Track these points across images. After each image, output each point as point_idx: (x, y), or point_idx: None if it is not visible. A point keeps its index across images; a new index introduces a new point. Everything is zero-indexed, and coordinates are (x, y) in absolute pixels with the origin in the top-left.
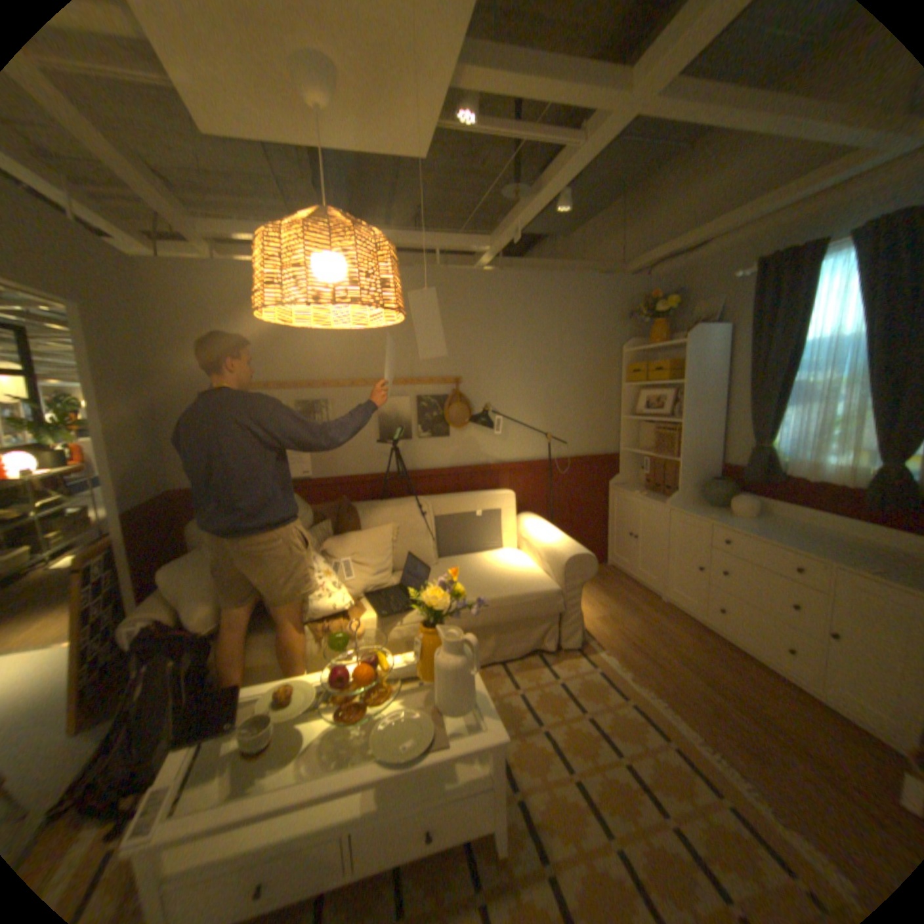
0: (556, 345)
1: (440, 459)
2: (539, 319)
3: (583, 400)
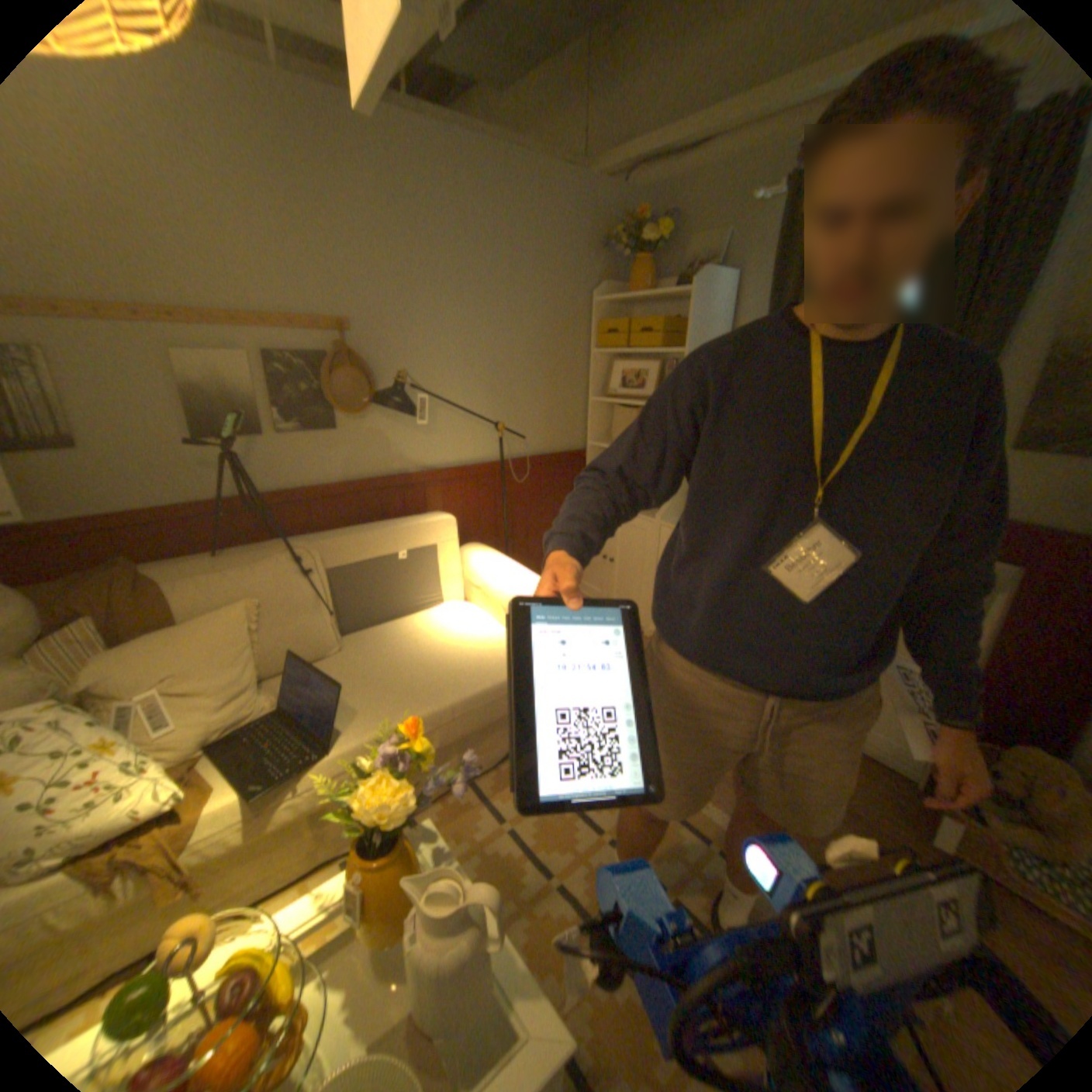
0: (505, 278)
1: (322, 468)
2: (478, 227)
3: (542, 372)
